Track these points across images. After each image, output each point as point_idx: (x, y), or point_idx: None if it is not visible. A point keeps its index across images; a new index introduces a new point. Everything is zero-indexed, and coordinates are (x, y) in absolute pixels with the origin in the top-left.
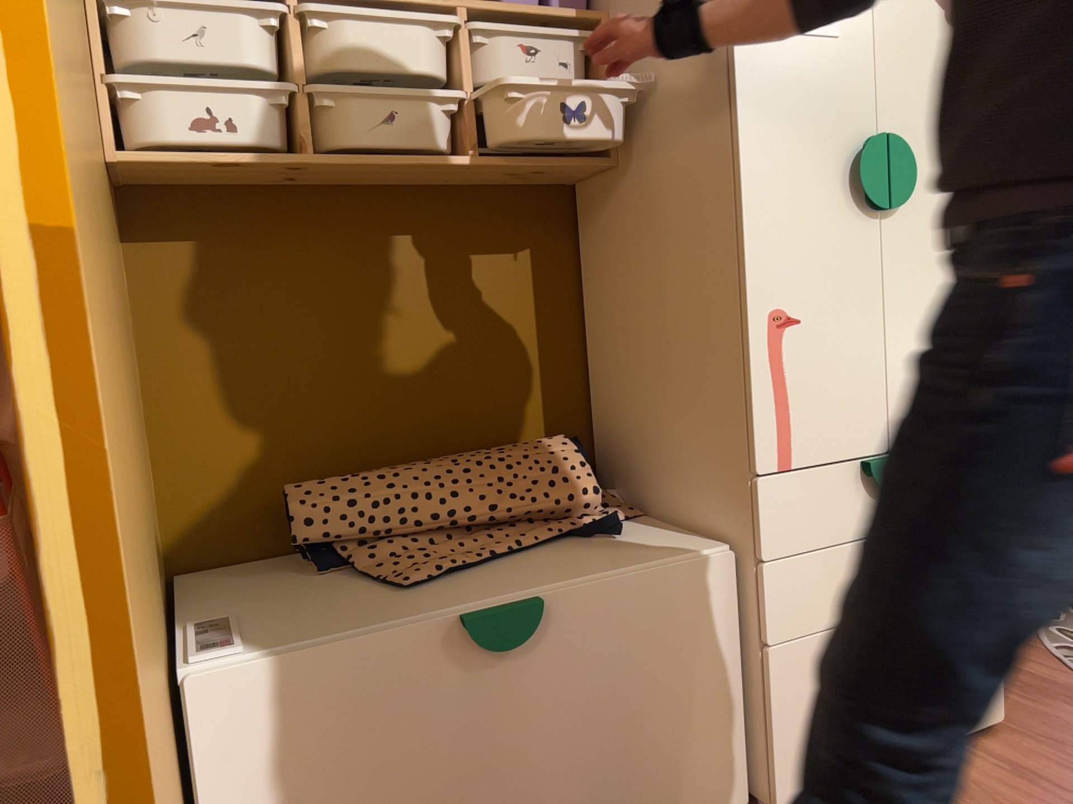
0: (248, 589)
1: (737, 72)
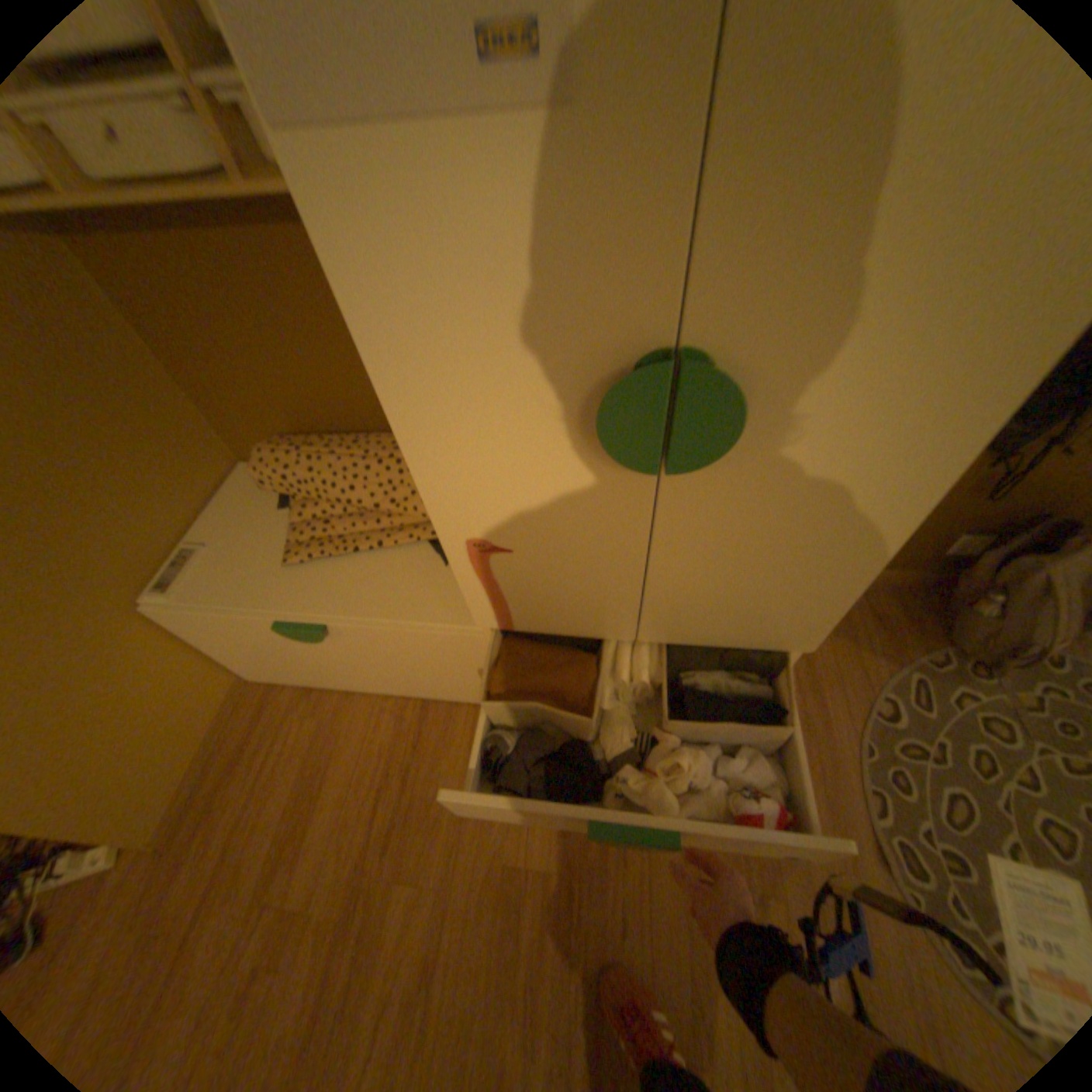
0: (241, 506)
1: (315, 224)
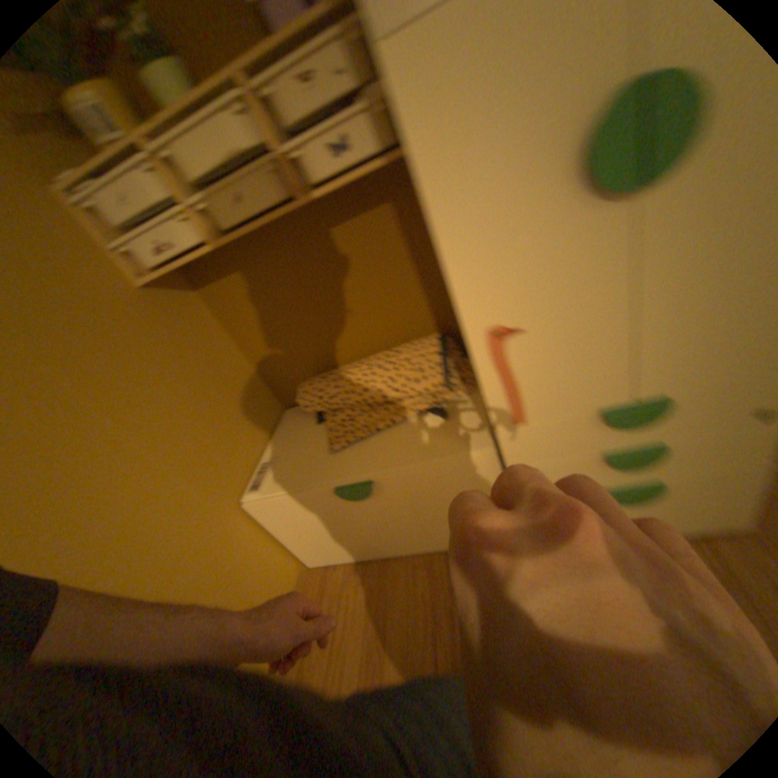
0: (295, 431)
1: (397, 101)
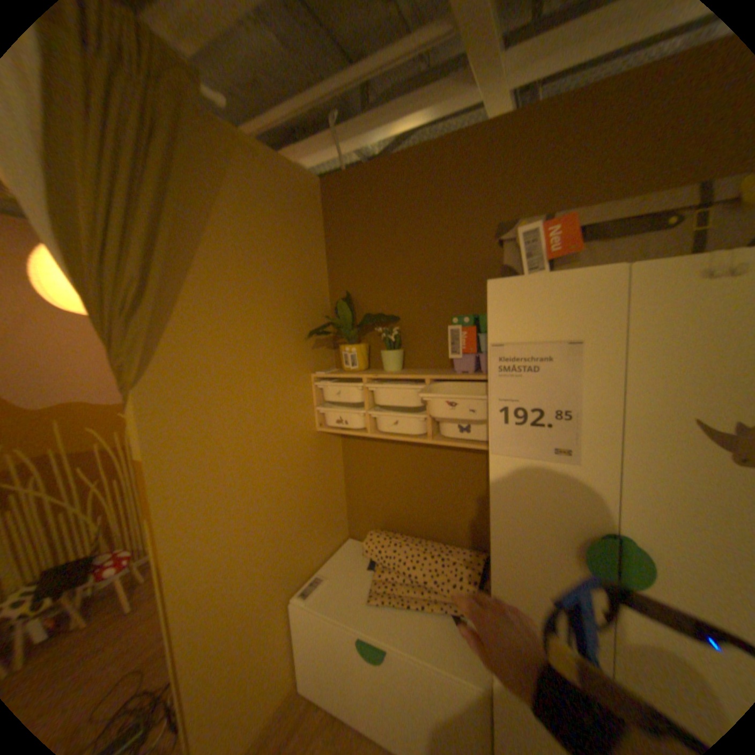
0: (348, 563)
1: (492, 474)
